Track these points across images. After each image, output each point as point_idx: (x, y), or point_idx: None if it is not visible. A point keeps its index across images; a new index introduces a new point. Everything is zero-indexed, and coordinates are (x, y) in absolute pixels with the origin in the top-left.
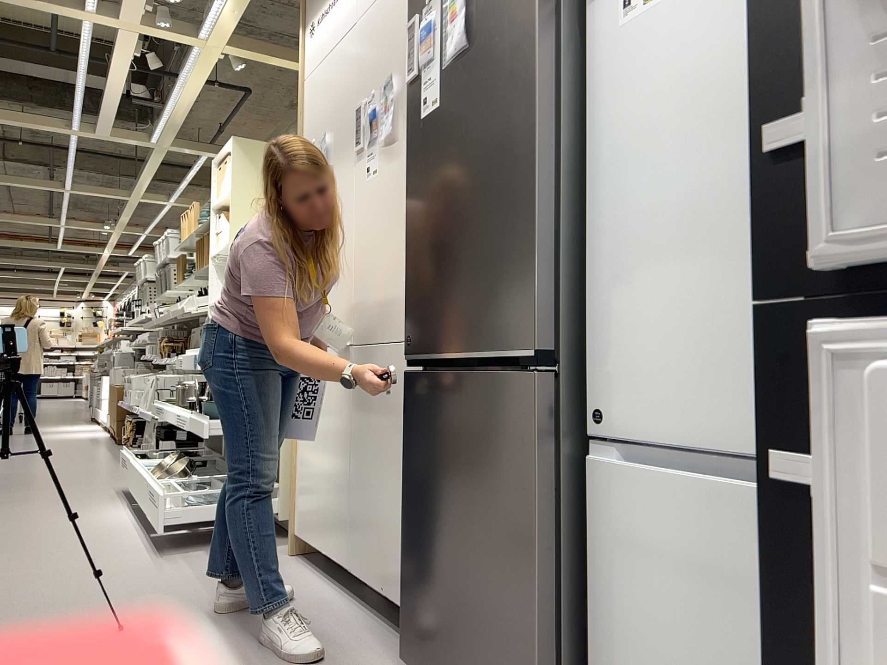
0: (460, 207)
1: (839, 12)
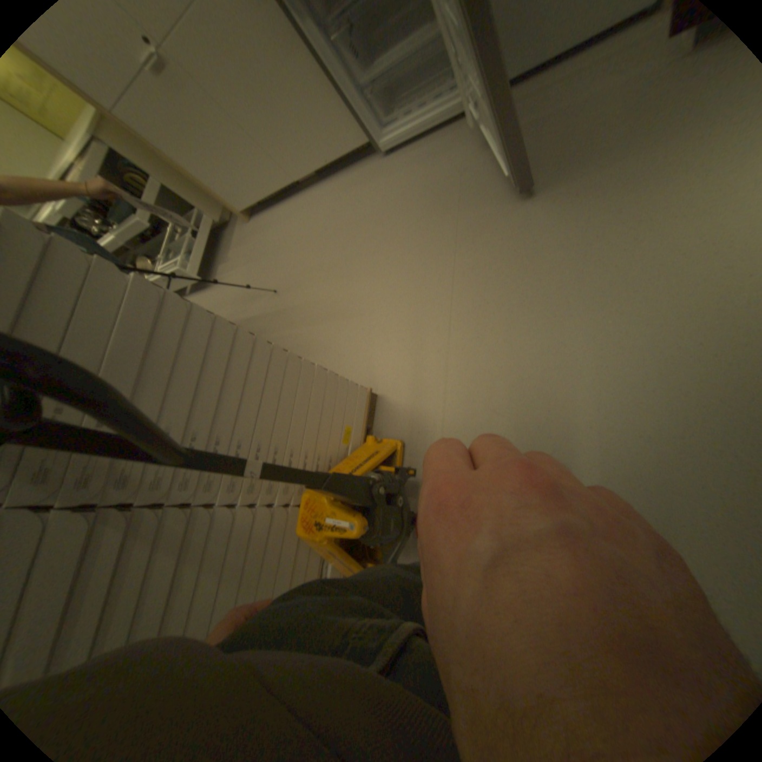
0: None
1: None
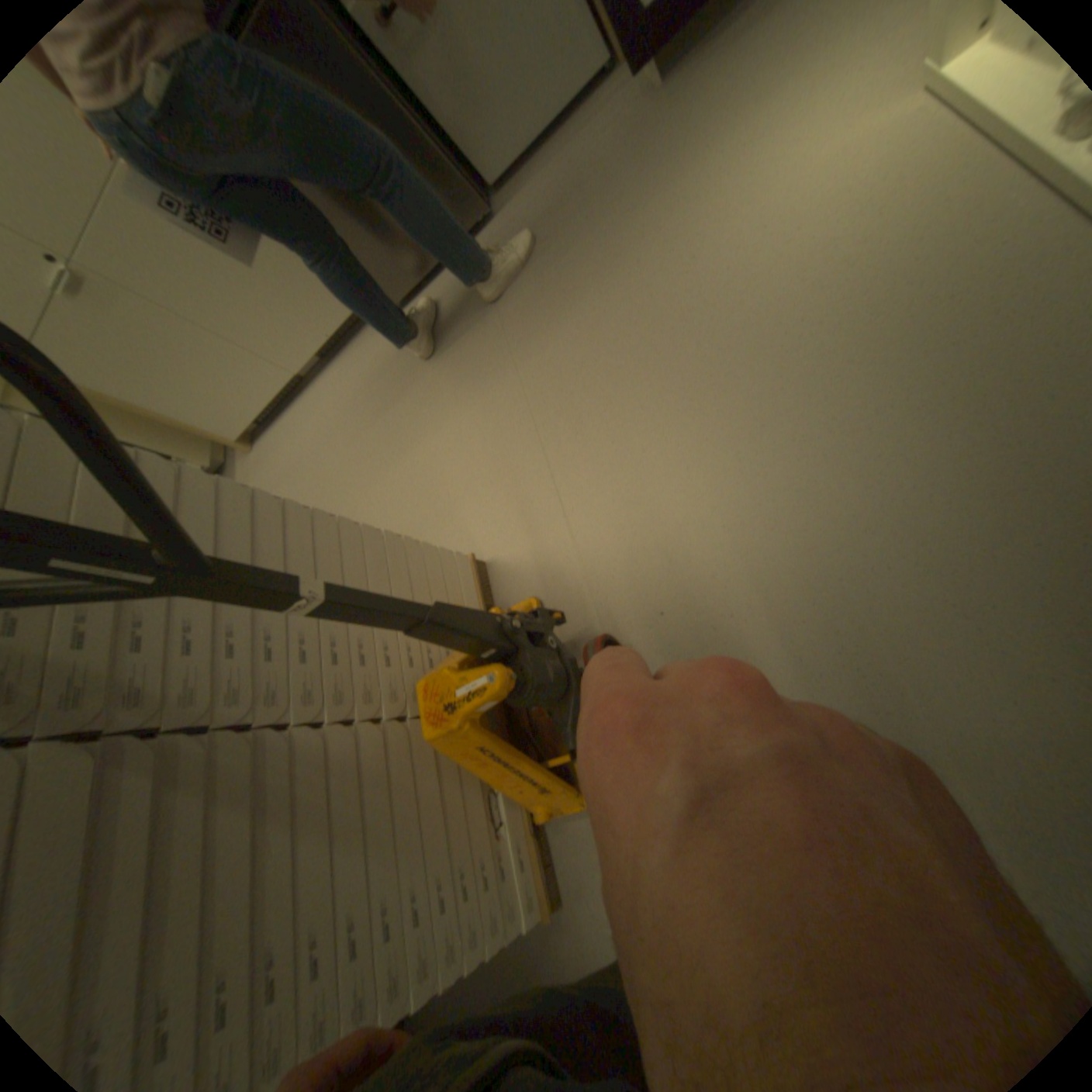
0: None
1: None
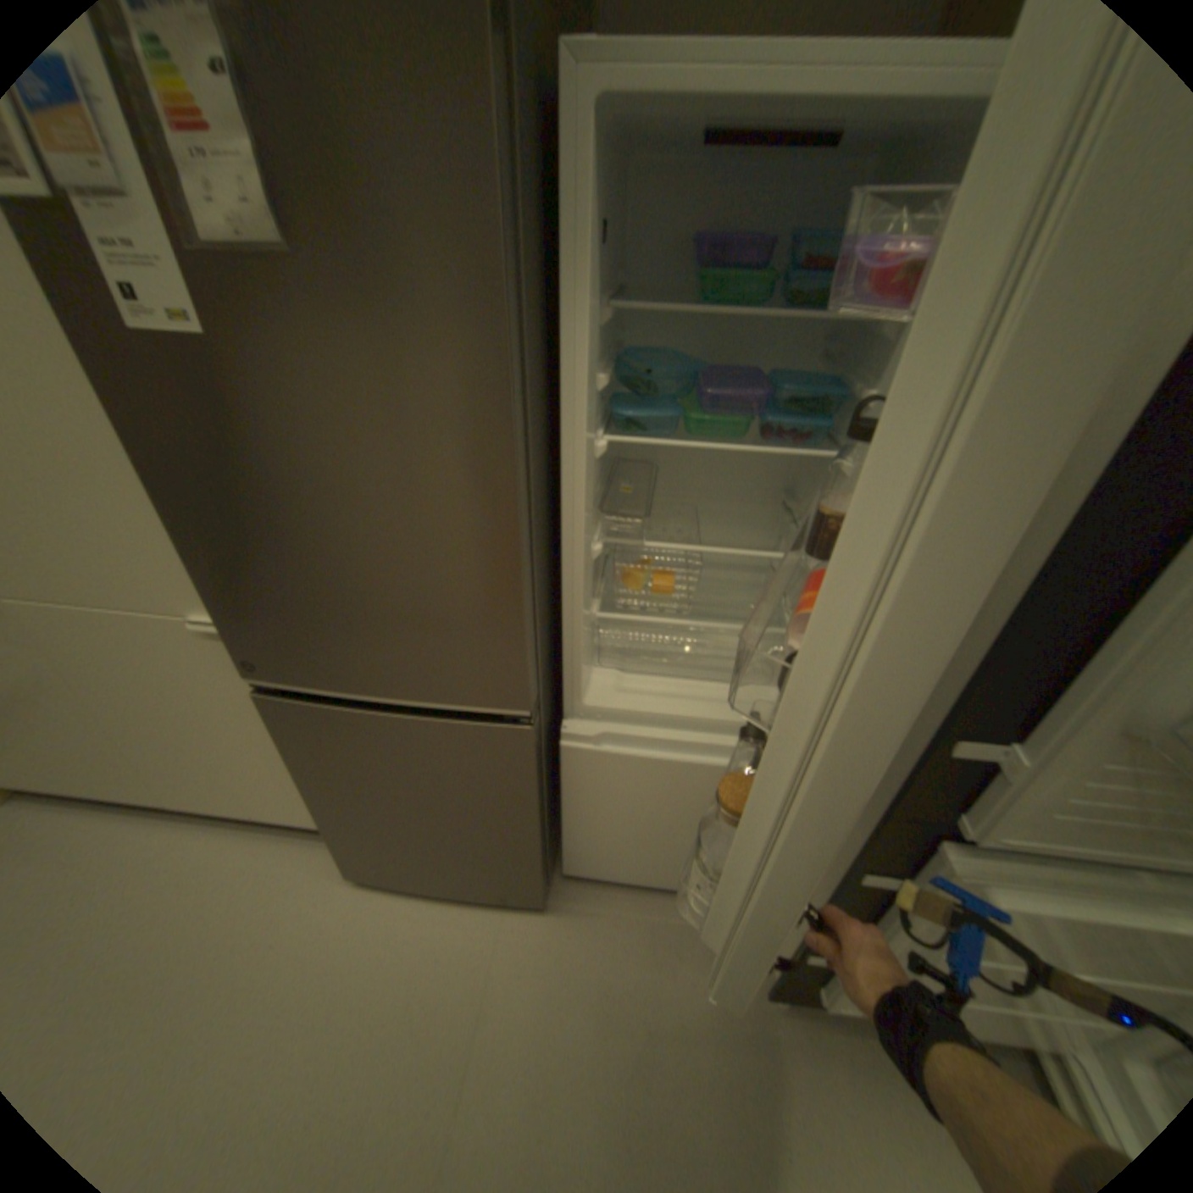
0: (340, 536)
1: (1077, 727)
